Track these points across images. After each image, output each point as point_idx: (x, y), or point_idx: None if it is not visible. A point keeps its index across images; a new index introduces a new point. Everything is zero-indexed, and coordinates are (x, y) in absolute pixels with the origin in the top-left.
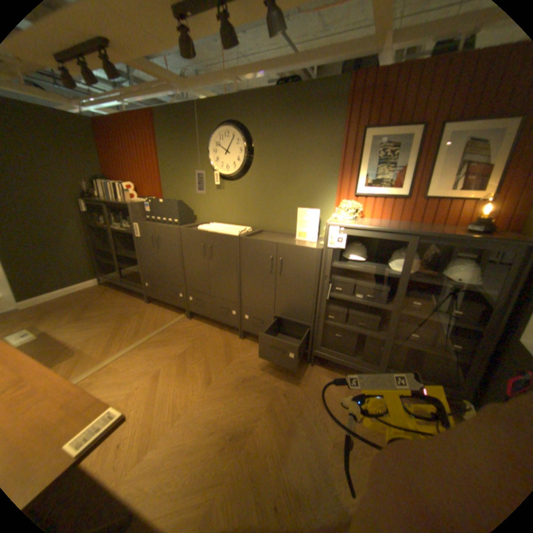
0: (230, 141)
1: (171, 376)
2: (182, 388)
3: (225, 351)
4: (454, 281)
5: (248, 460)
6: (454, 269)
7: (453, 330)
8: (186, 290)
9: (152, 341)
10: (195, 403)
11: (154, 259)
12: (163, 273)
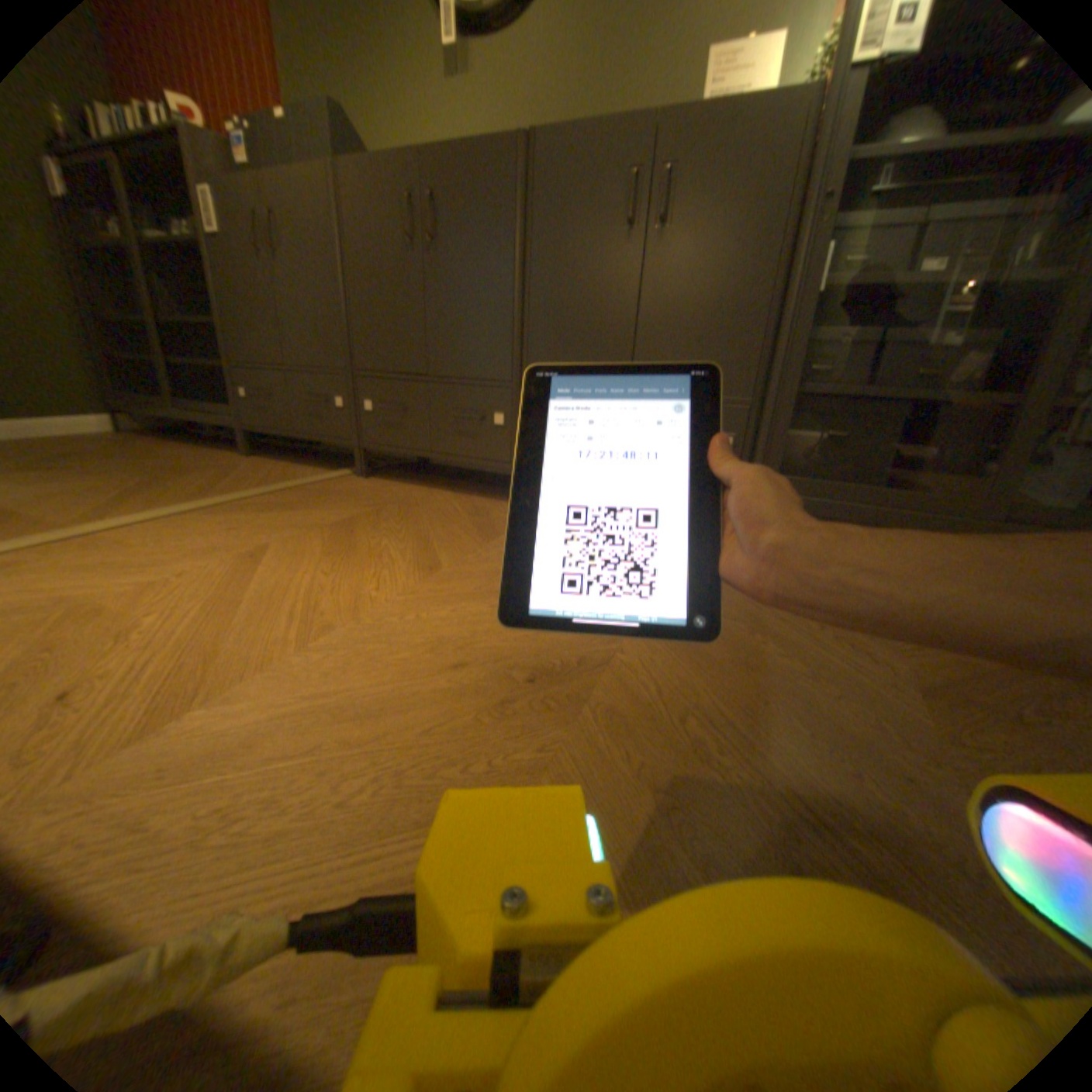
0: None
1: (305, 554)
2: (344, 575)
3: (476, 520)
4: None
5: (619, 726)
6: None
7: None
8: (353, 380)
9: (251, 502)
10: (391, 601)
11: (258, 301)
12: (287, 339)
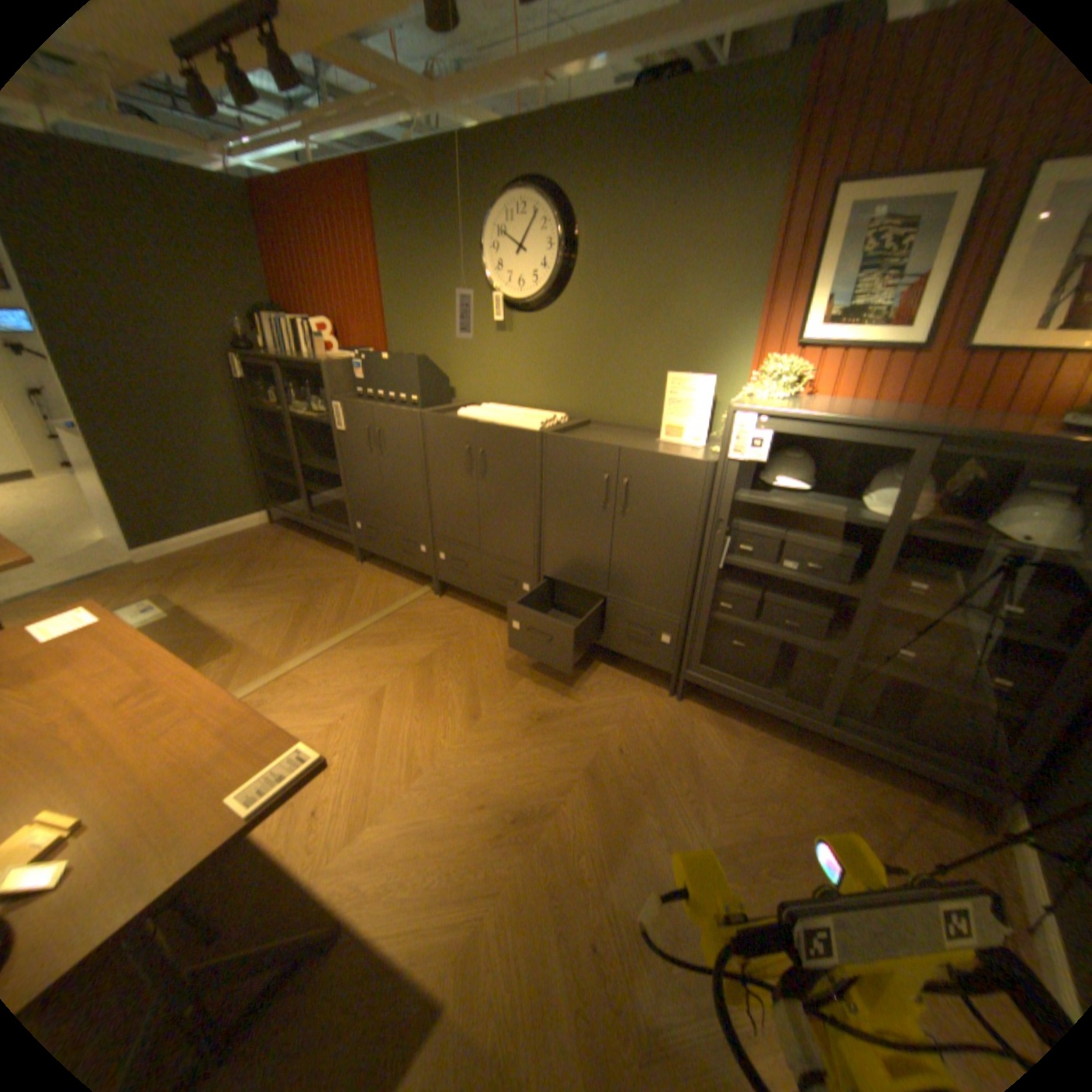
0: (525, 226)
1: (404, 699)
2: (425, 723)
3: (506, 660)
4: (1007, 541)
5: (545, 859)
6: (1012, 513)
7: (993, 645)
8: (432, 539)
9: (369, 634)
10: (449, 750)
11: (370, 477)
12: (389, 504)
